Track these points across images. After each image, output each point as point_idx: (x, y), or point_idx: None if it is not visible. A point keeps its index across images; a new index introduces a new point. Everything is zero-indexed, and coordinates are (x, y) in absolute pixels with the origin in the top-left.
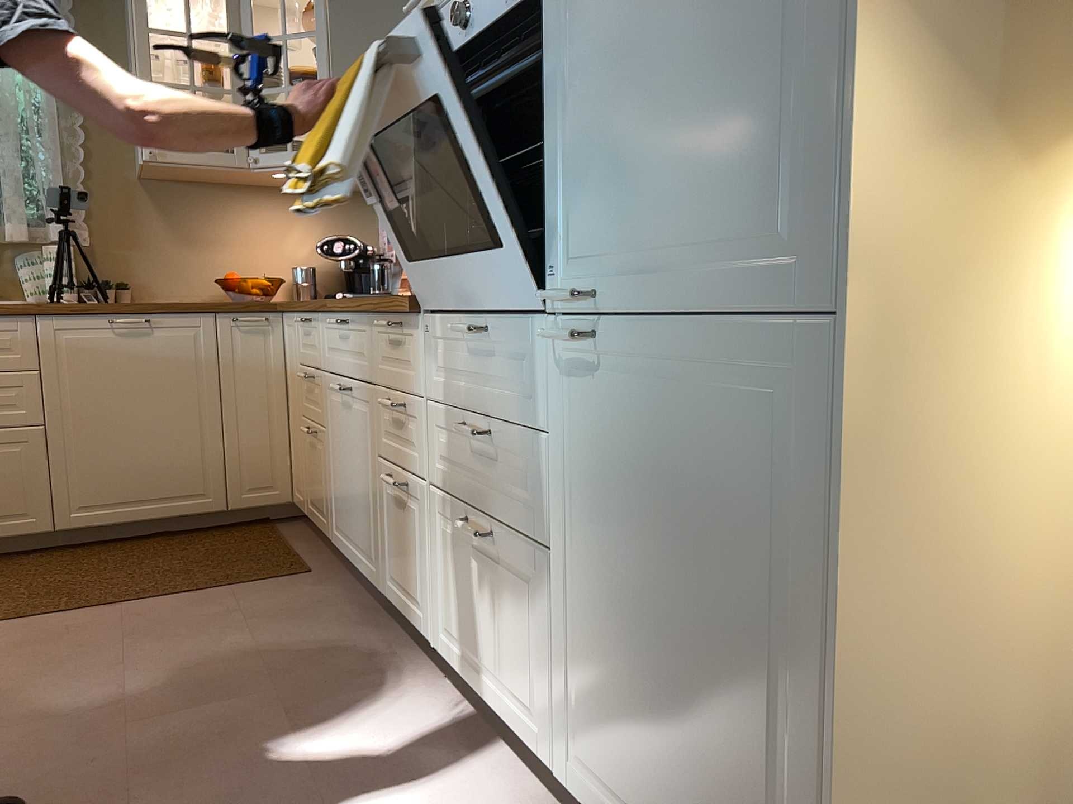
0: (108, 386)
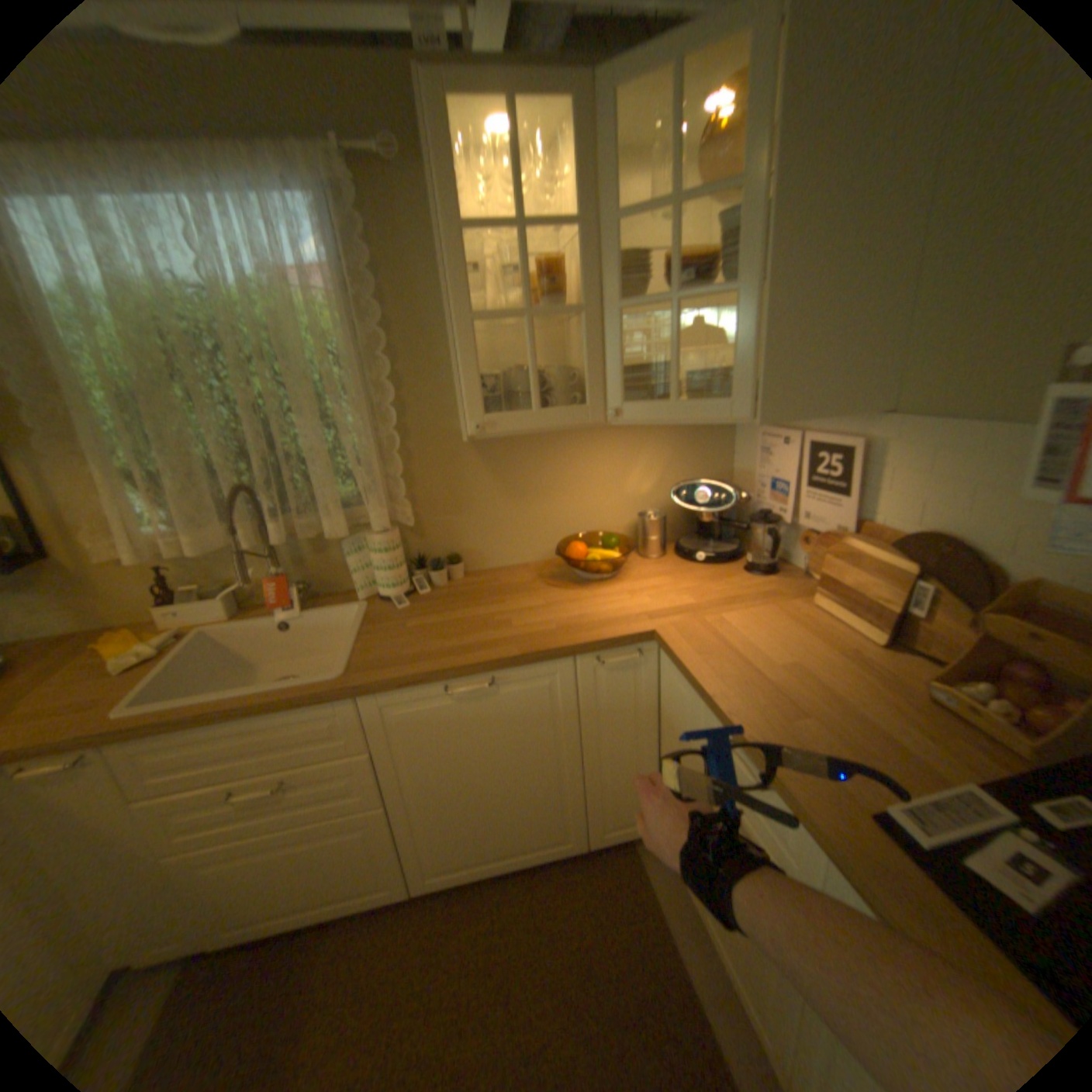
0: (450, 758)
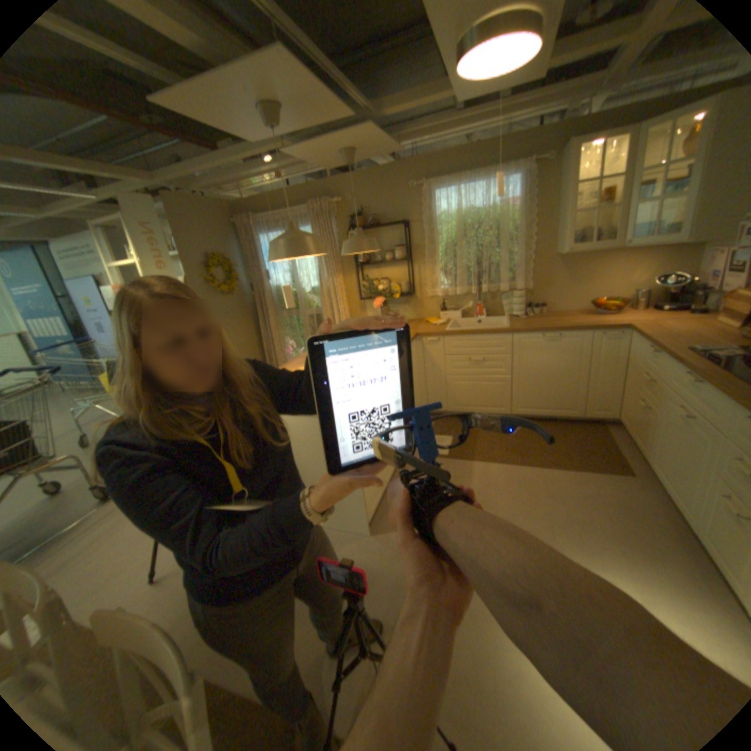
0: (538, 362)
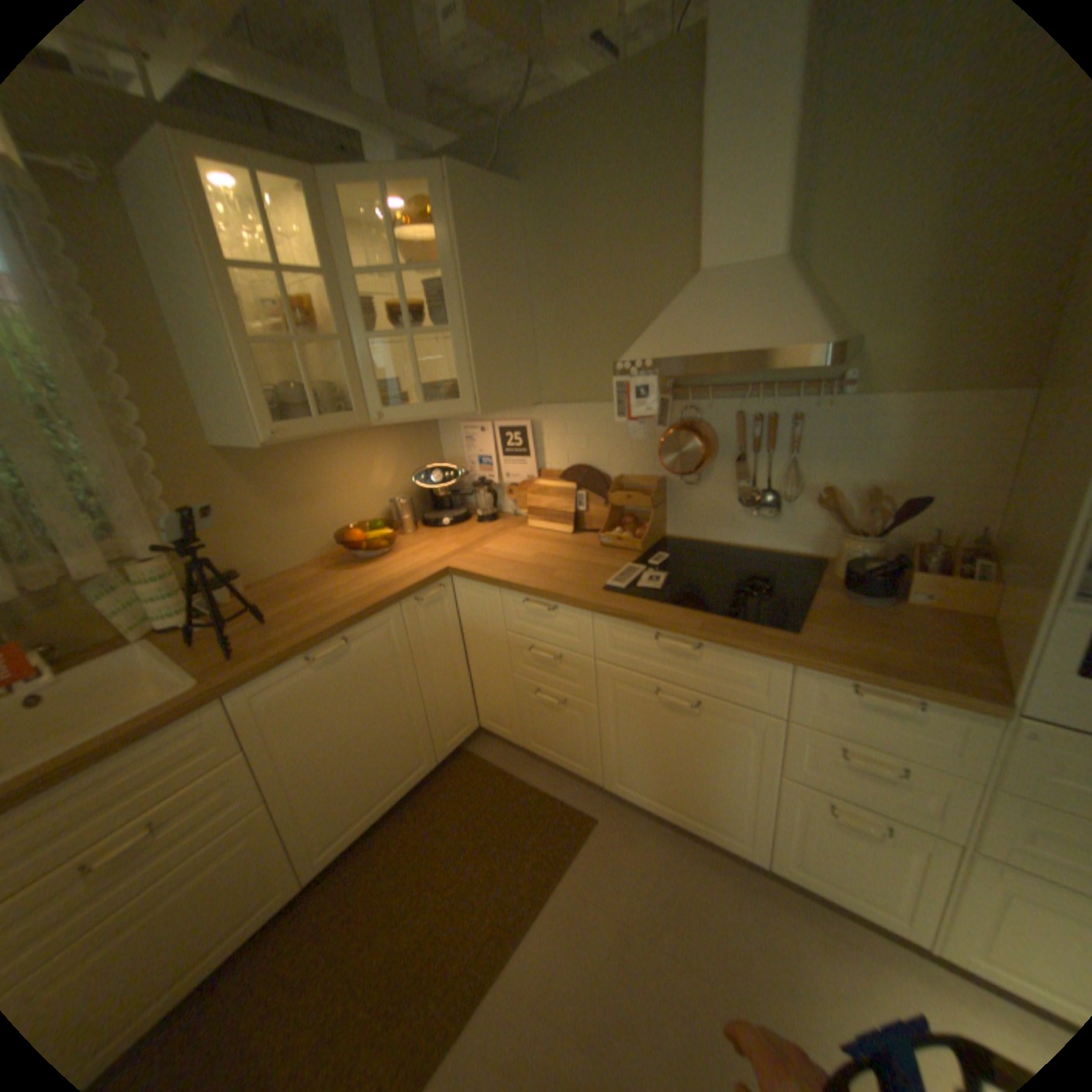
0: (319, 725)
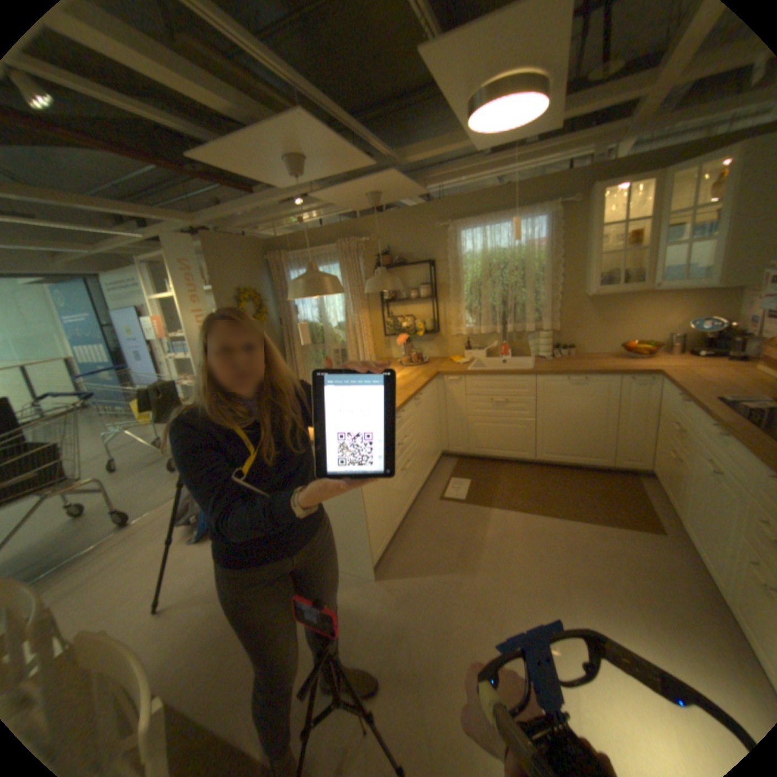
0: (563, 406)
